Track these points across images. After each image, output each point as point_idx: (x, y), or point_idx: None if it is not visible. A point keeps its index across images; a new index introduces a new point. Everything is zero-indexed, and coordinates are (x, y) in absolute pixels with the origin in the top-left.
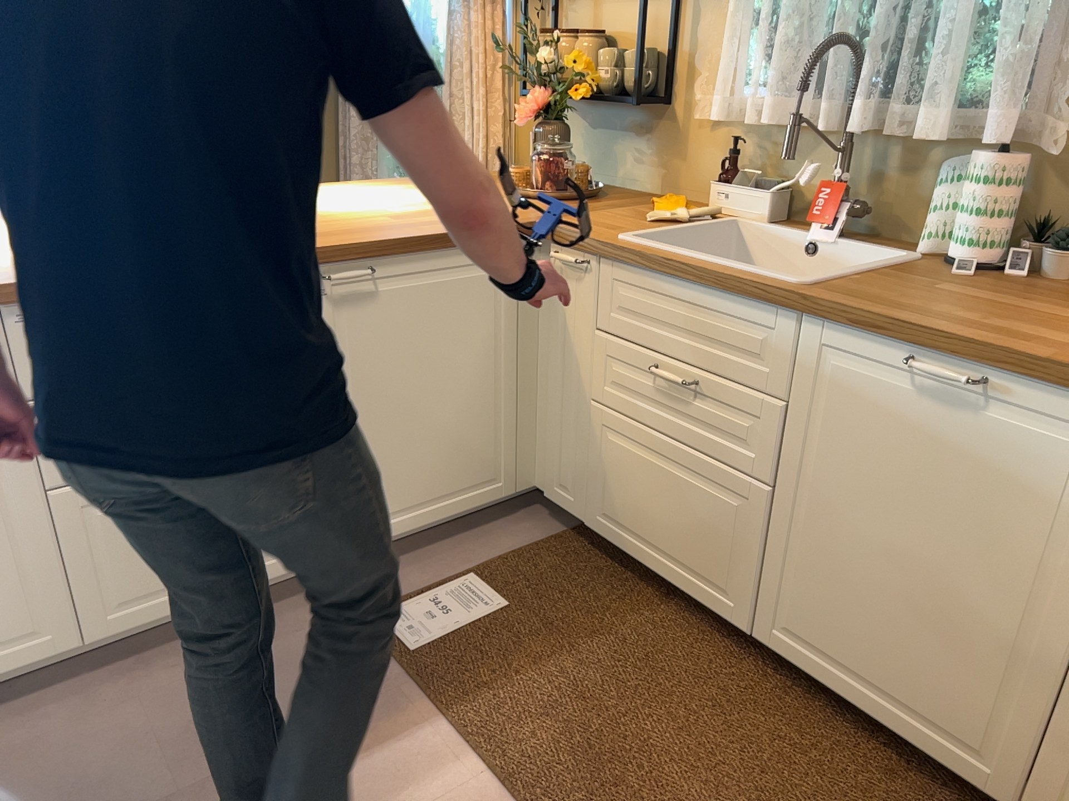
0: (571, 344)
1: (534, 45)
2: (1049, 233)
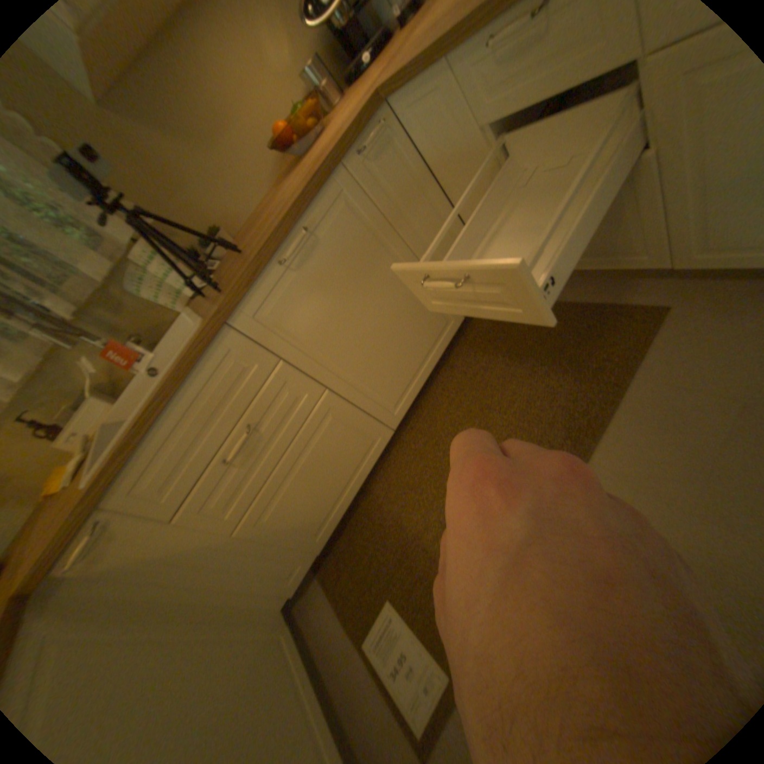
0: (175, 552)
1: None
2: (196, 250)
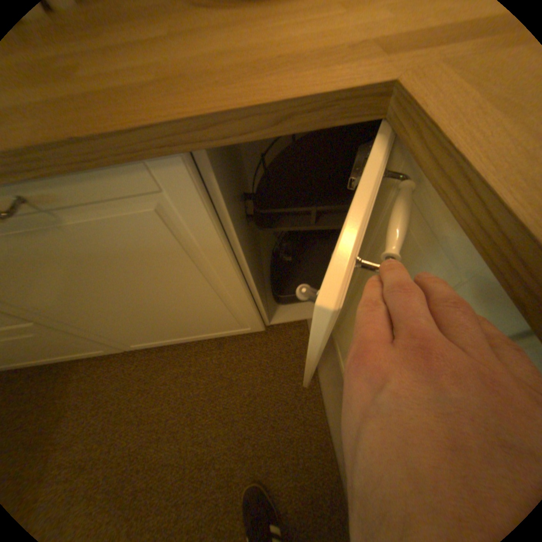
0: None
1: None
2: None
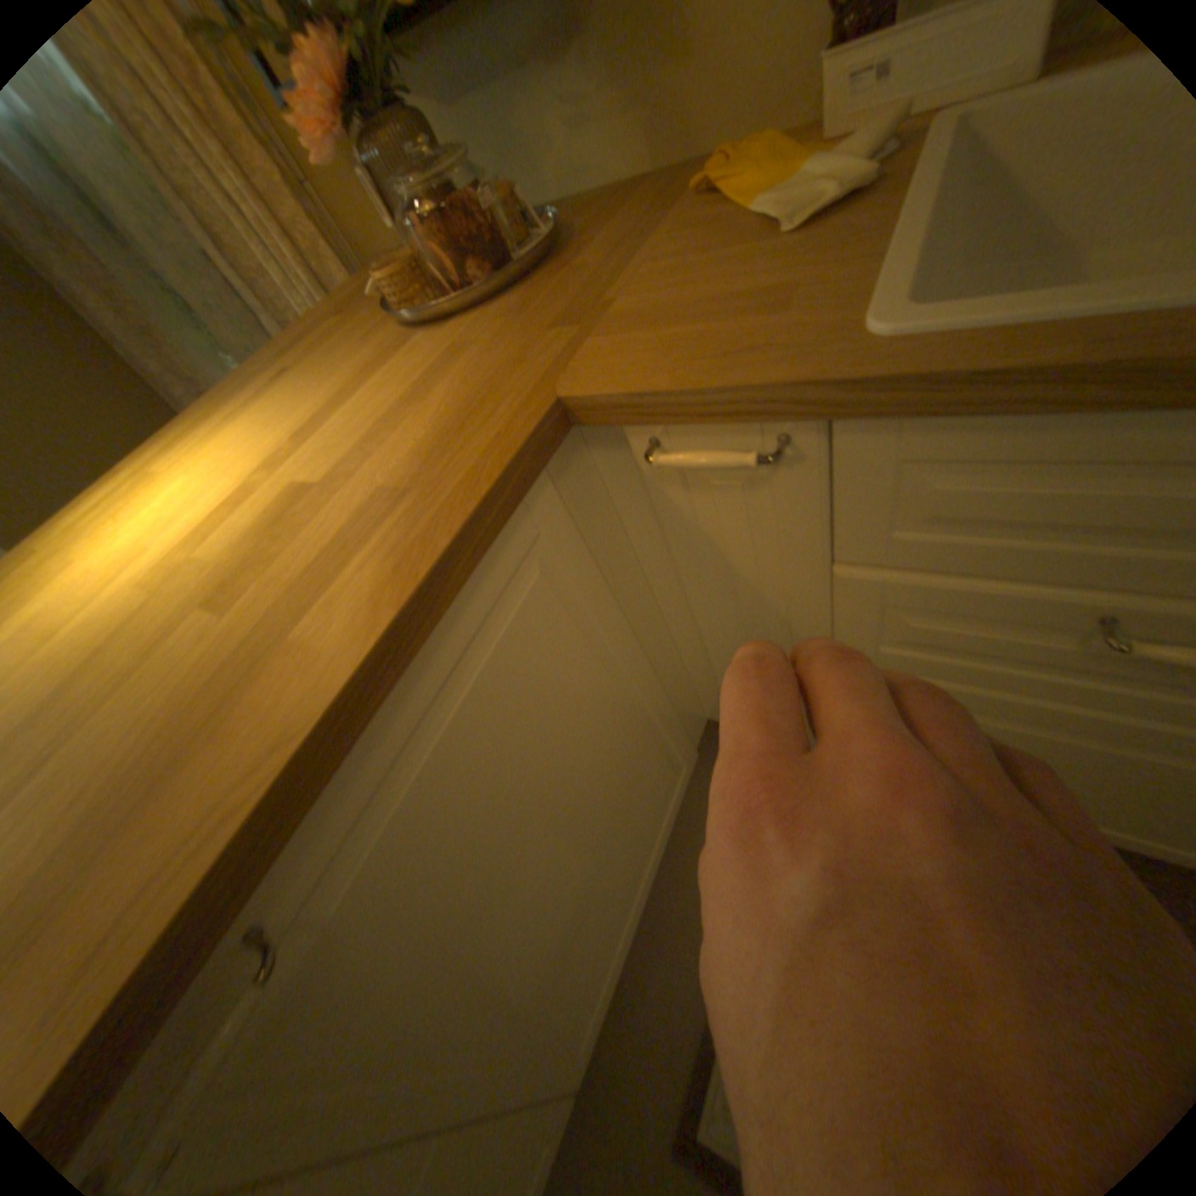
0: (753, 594)
1: None
2: None
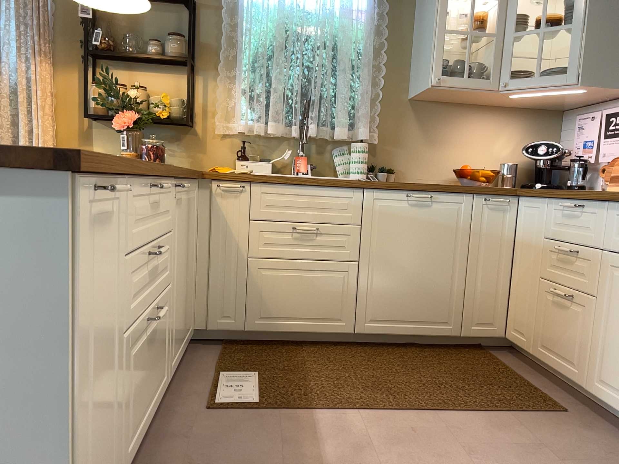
0: (230, 232)
1: (114, 87)
2: (375, 168)
